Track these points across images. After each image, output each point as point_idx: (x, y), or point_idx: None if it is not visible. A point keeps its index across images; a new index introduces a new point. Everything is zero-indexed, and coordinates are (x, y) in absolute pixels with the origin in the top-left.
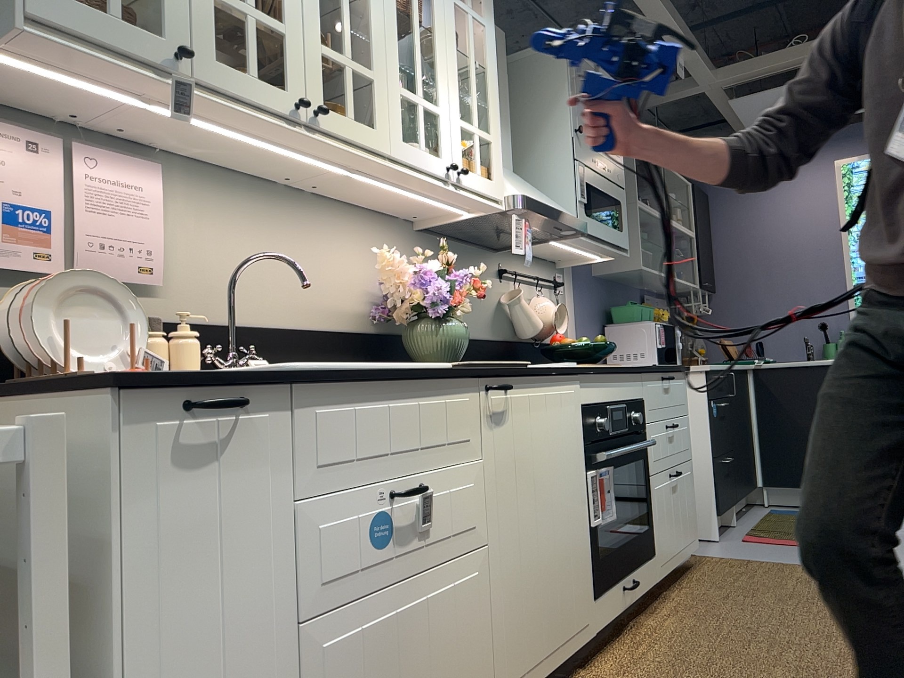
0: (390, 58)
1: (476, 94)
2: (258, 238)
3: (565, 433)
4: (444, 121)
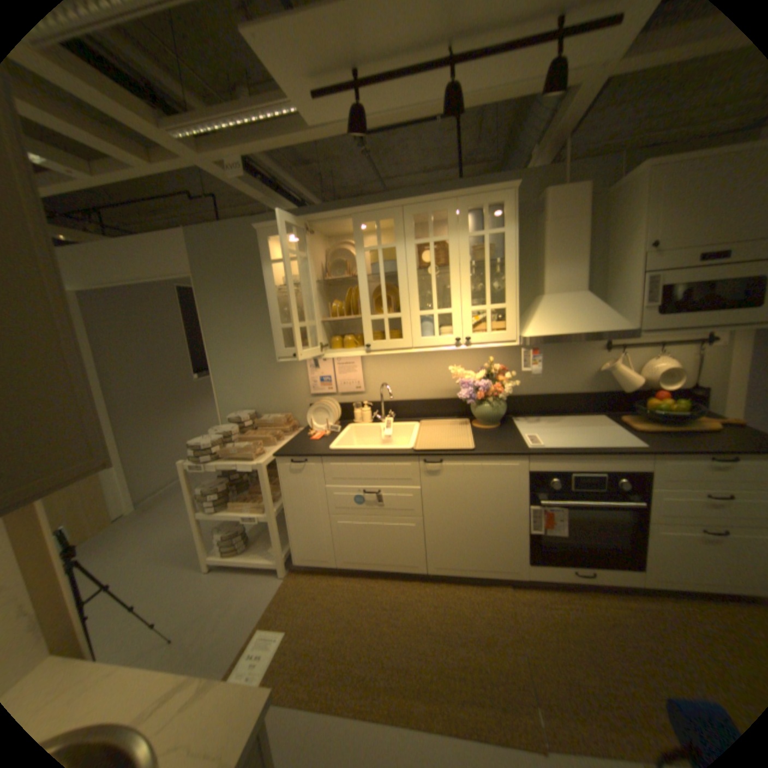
0: (412, 302)
1: (489, 285)
2: (403, 368)
3: (503, 485)
4: (455, 315)
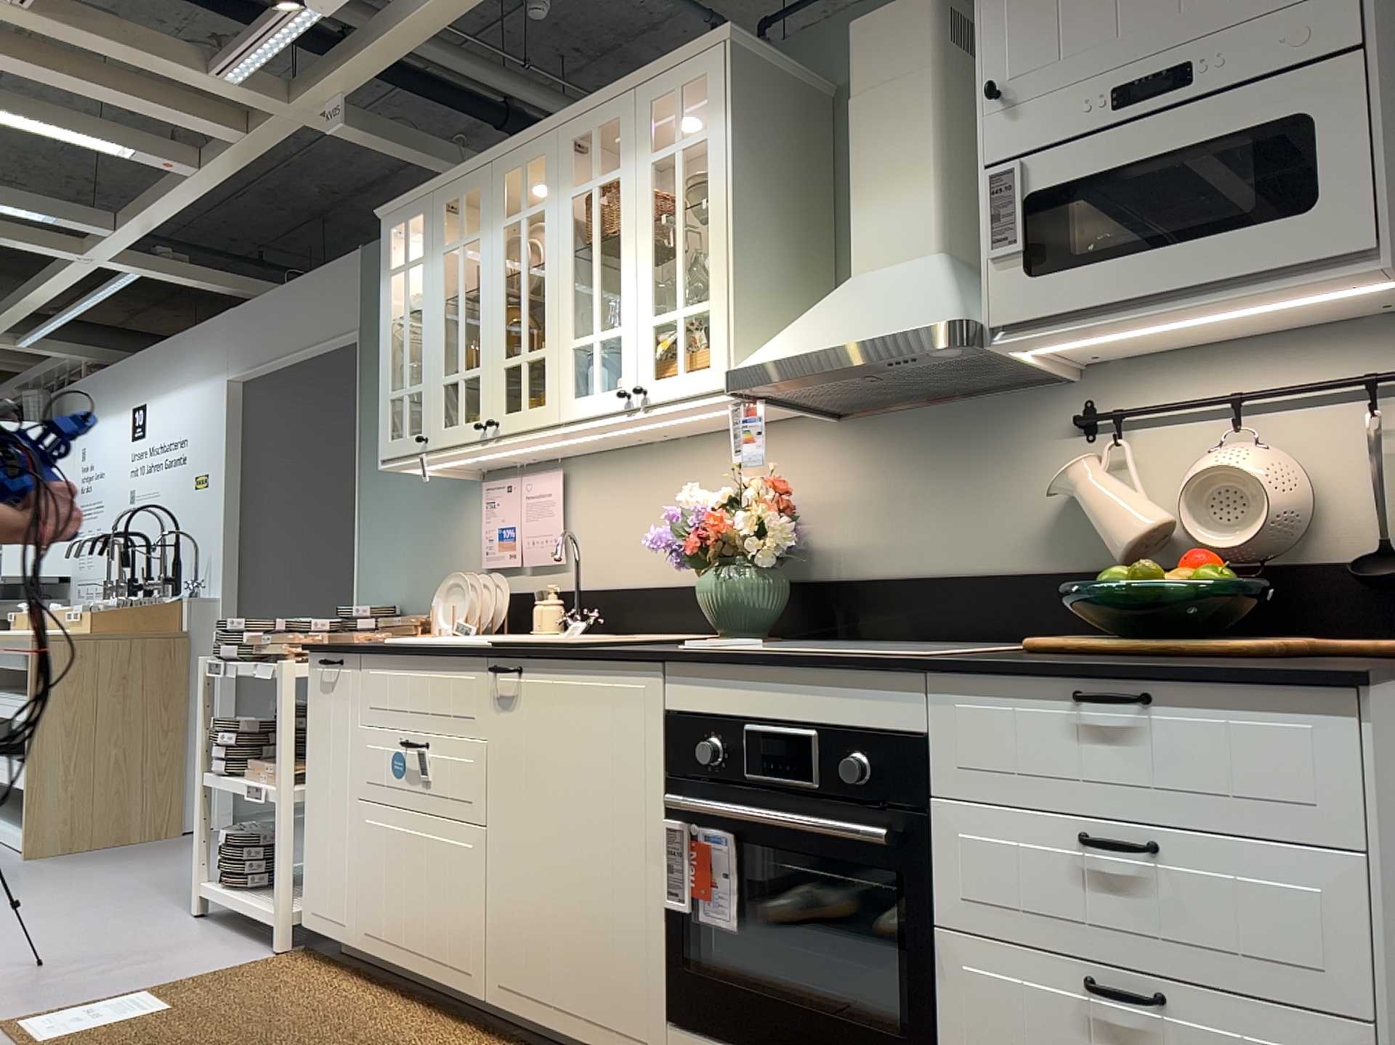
0: (560, 317)
1: (681, 258)
2: (633, 502)
3: (614, 744)
4: (625, 336)
